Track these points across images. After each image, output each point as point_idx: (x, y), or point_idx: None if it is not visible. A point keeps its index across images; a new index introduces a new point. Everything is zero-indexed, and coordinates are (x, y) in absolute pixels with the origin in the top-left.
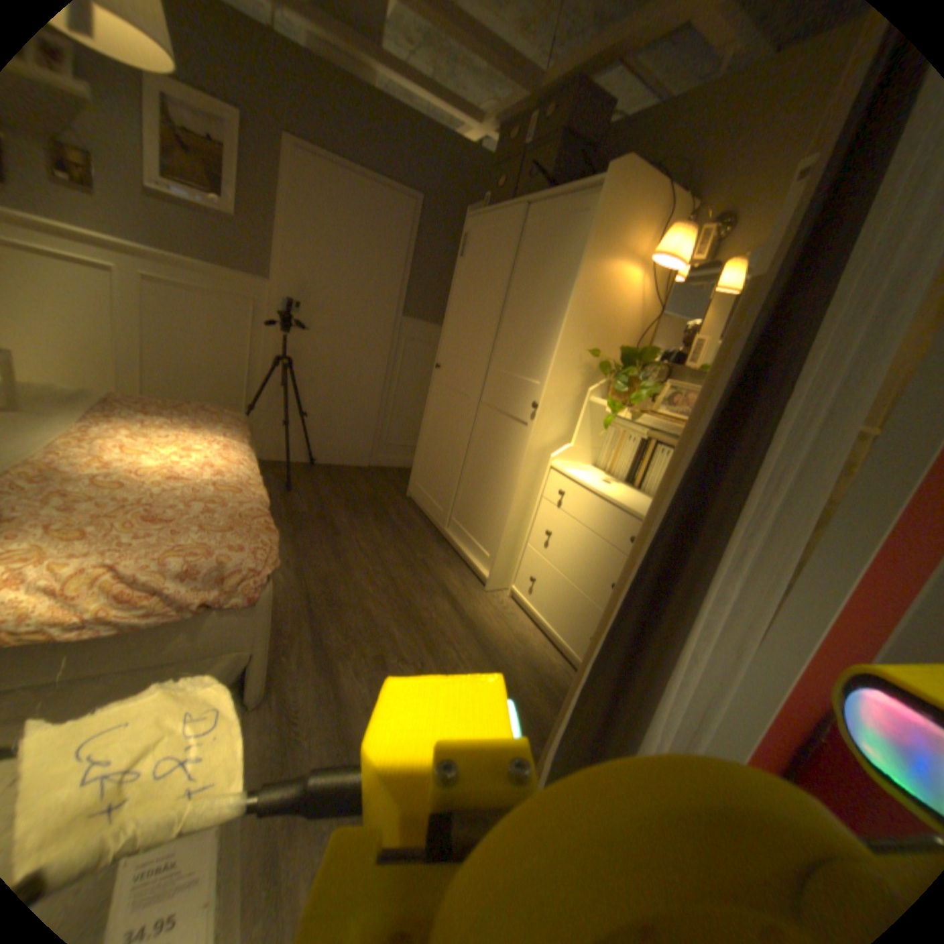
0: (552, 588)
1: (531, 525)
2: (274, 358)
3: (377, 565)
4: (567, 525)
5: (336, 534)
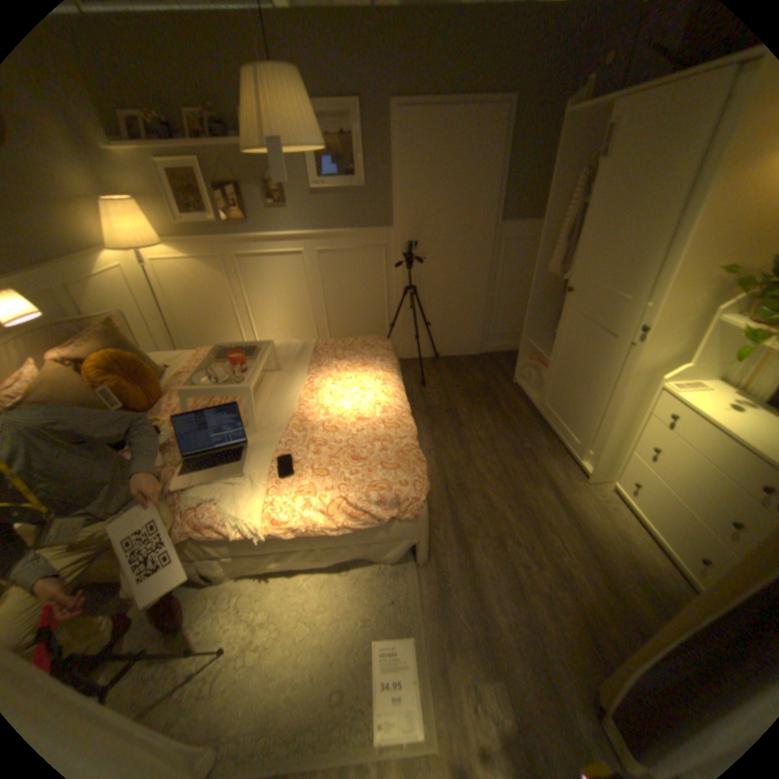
0: (661, 501)
1: (639, 434)
2: (403, 287)
3: (493, 456)
4: (681, 450)
5: (460, 427)
